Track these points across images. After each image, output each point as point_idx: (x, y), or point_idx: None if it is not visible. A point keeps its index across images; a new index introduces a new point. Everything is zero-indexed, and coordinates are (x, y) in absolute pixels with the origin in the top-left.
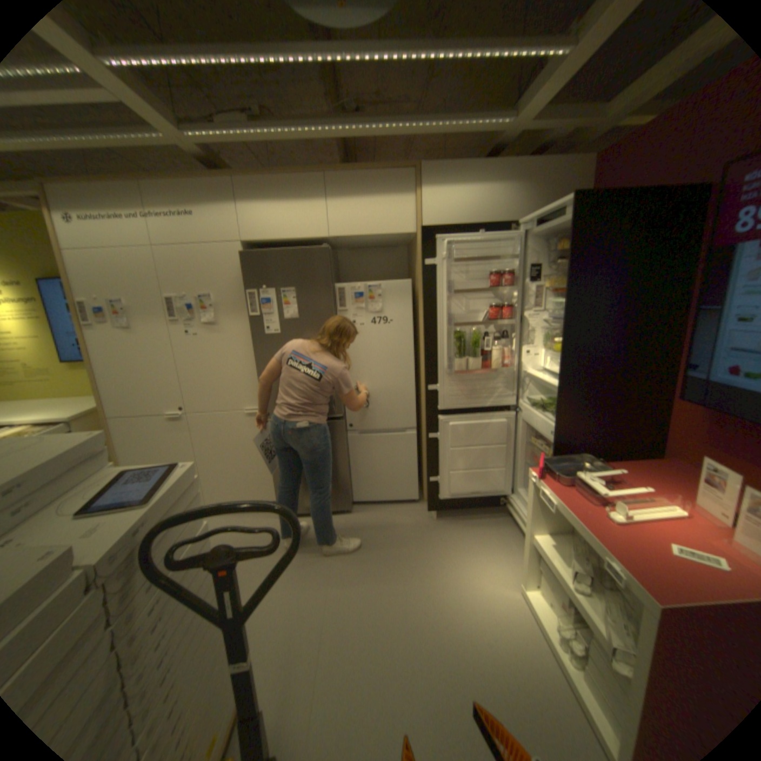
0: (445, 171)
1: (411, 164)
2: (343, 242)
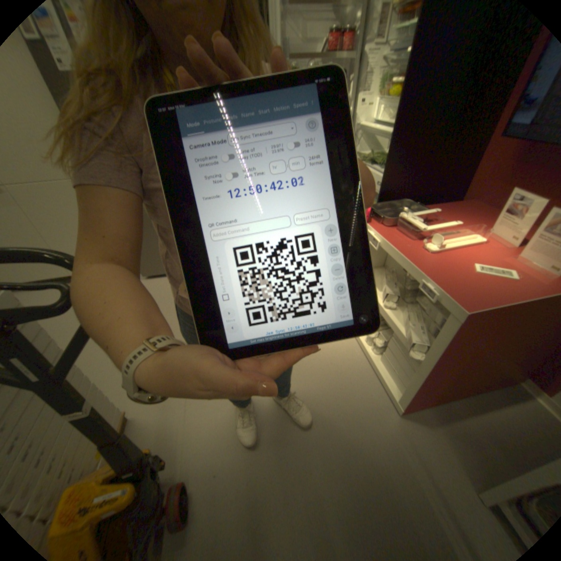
0: None
1: None
2: None
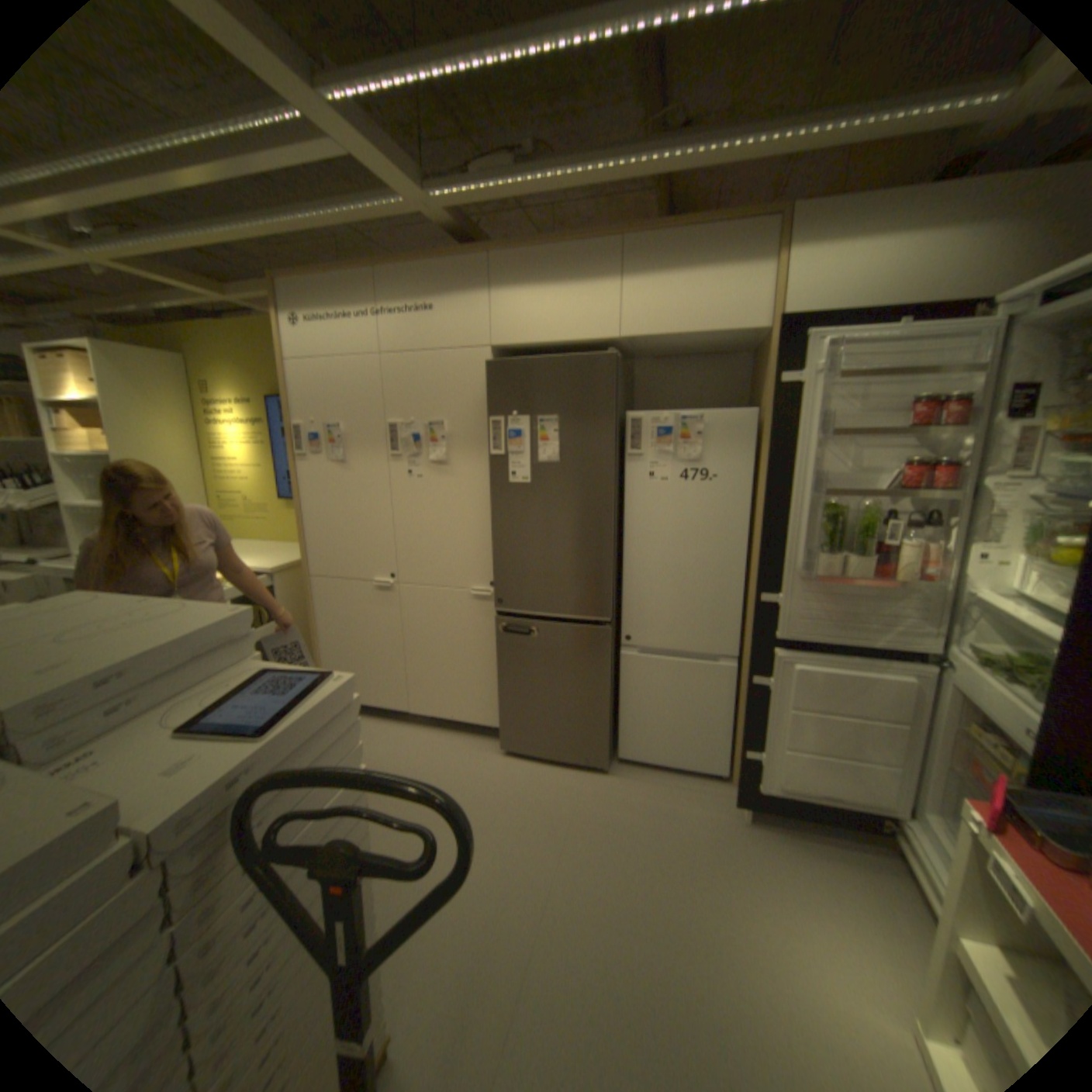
0: (842, 213)
1: (775, 208)
2: (643, 346)
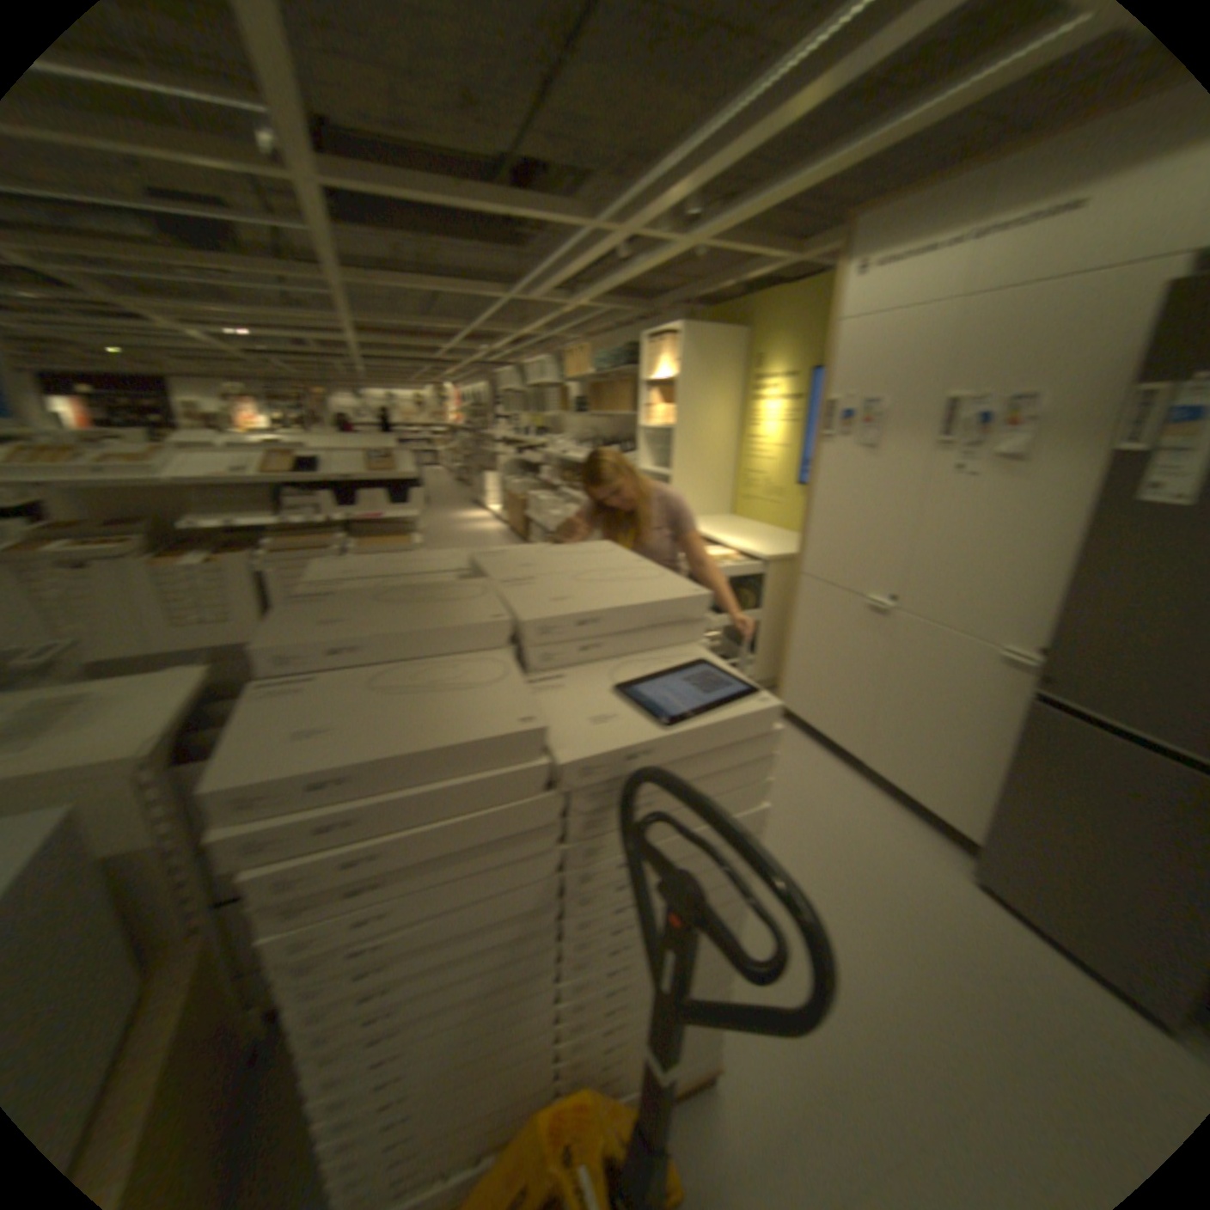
0: None
1: None
2: None
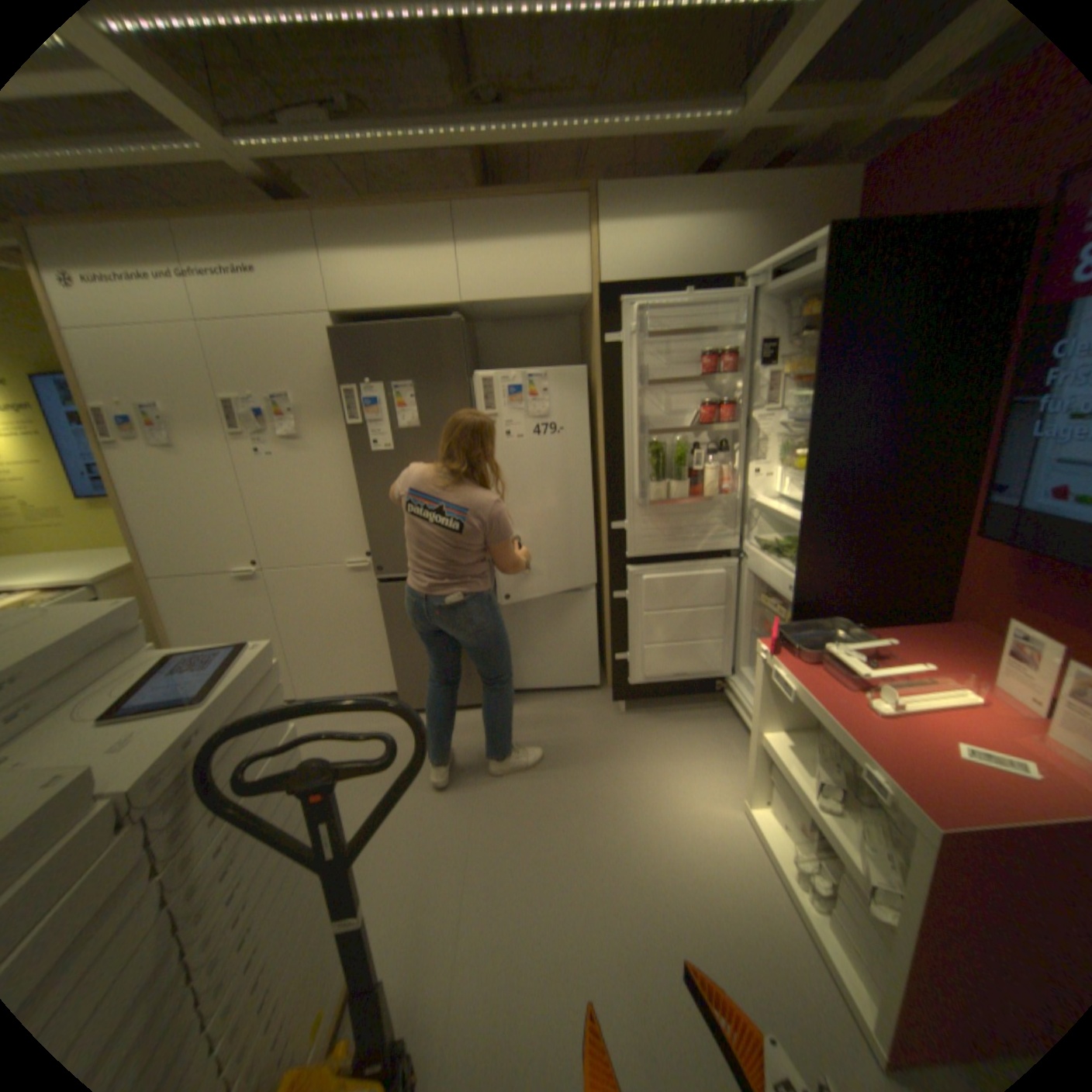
0: (634, 196)
1: (582, 187)
2: (482, 310)
